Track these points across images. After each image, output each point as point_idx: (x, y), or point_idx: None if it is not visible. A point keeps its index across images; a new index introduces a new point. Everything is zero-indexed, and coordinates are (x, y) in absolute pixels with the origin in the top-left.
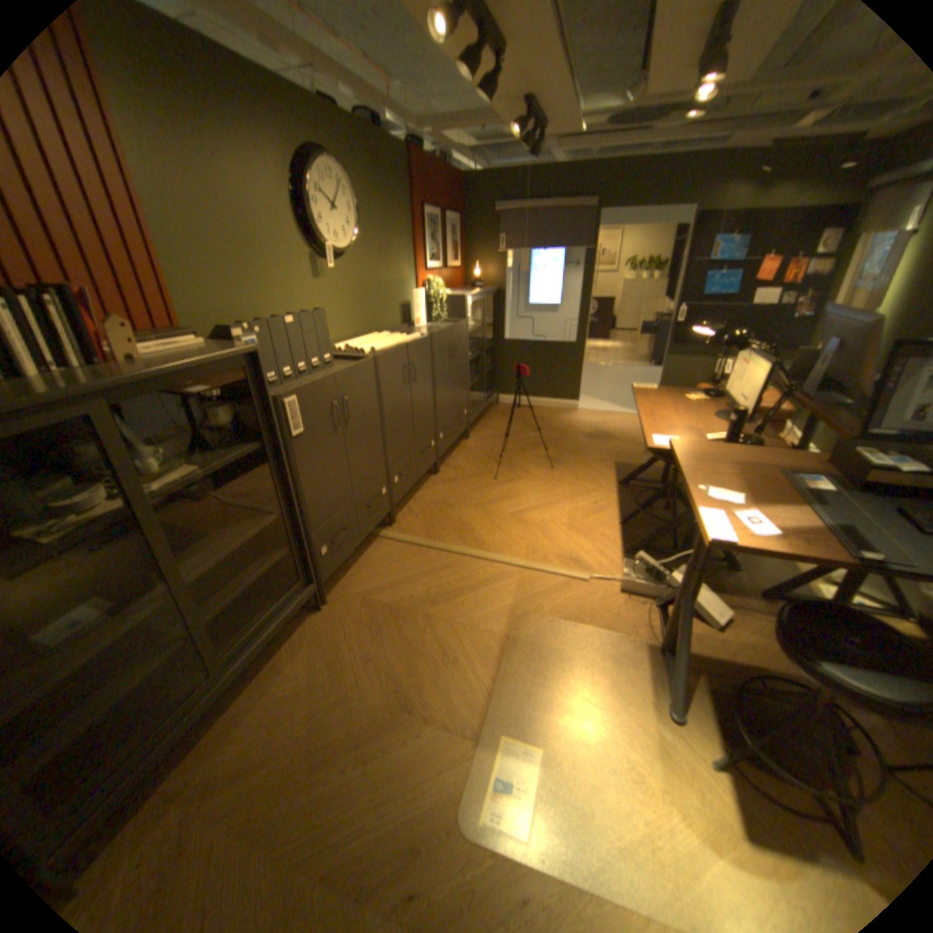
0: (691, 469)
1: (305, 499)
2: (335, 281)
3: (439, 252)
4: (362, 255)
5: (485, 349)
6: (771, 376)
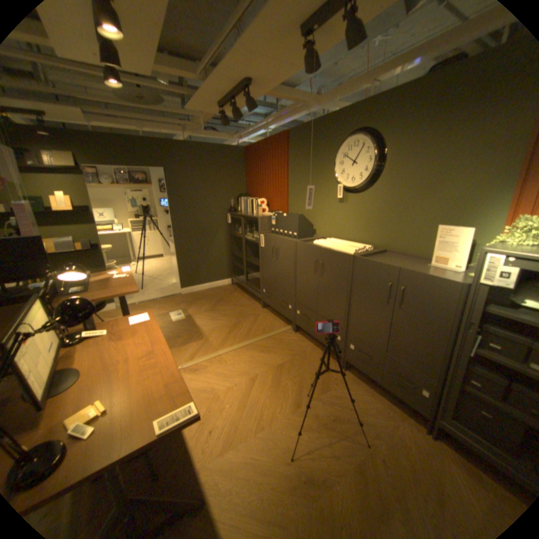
0: (131, 280)
1: (262, 268)
2: (353, 205)
3: None
4: (388, 189)
5: None
6: (40, 306)
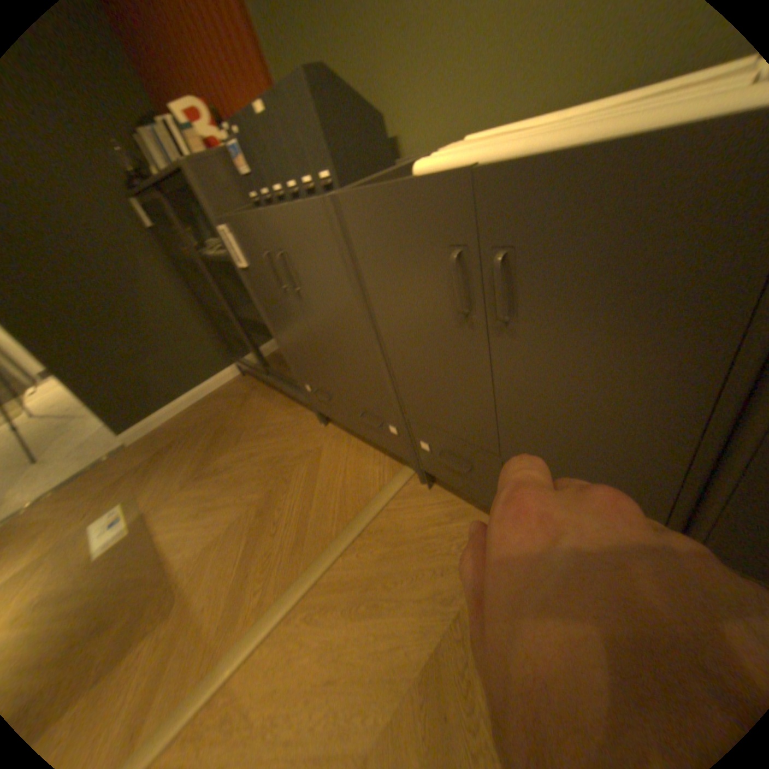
0: None
1: (276, 330)
2: None
3: None
4: None
5: None
6: None
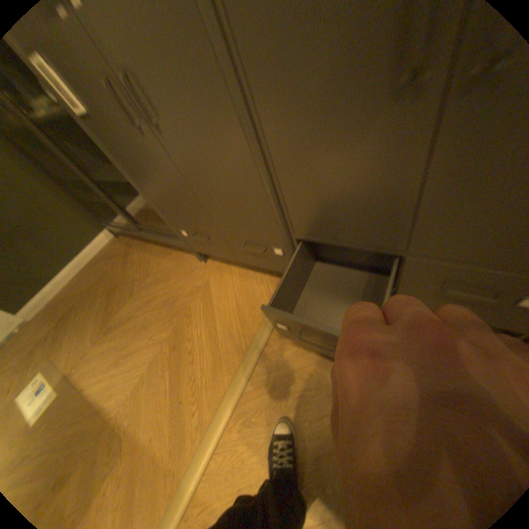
0: None
1: (138, 184)
2: None
3: None
4: None
5: None
6: None
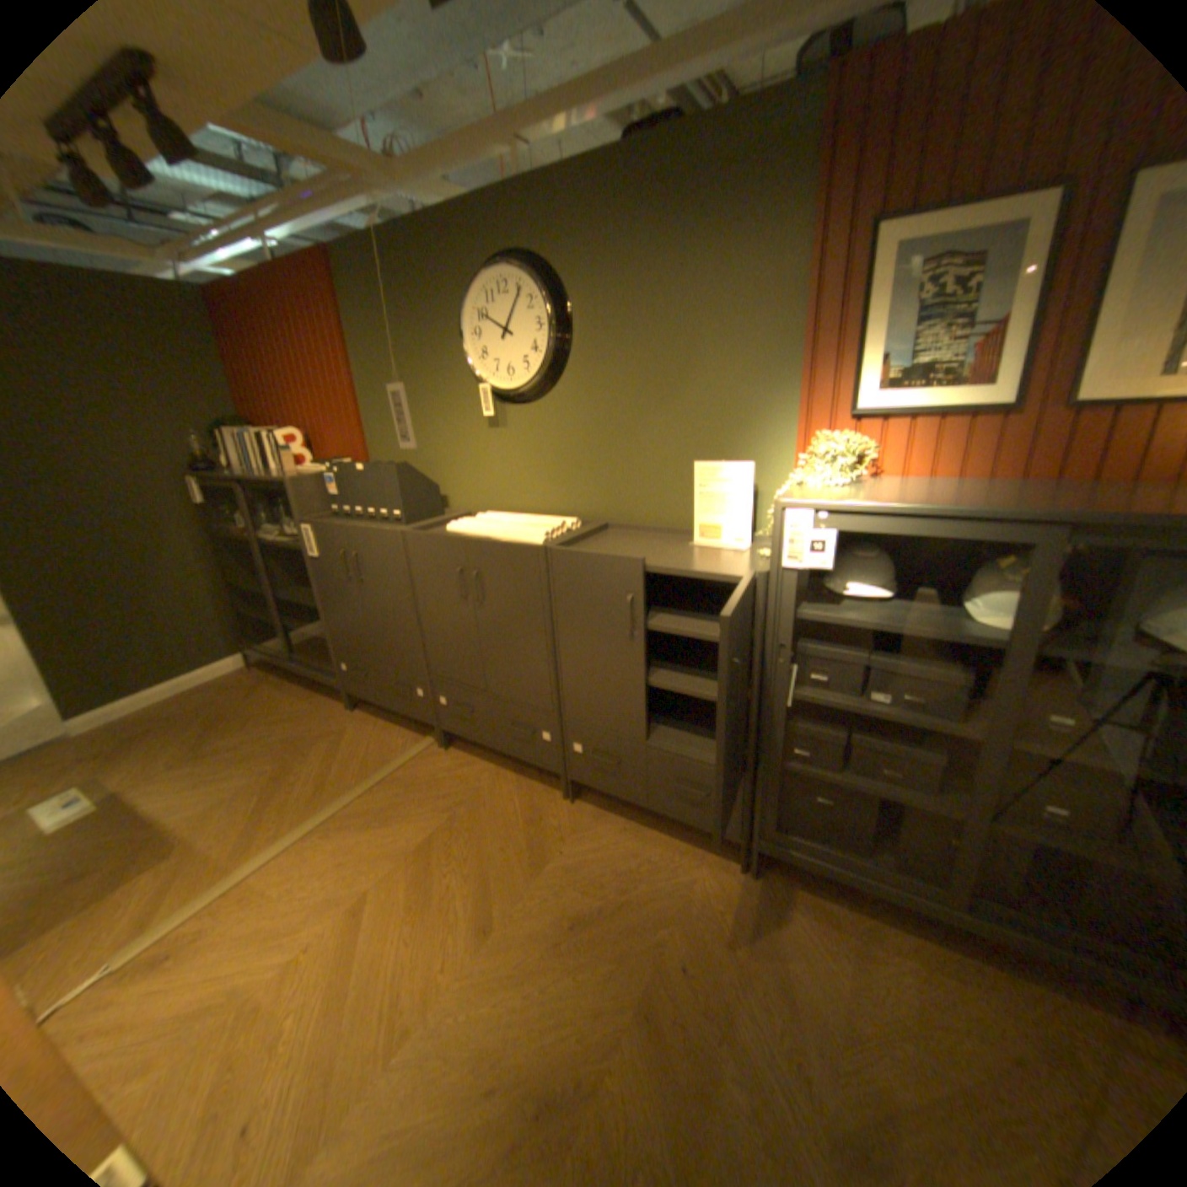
0: None
1: (324, 610)
2: (522, 431)
3: (989, 353)
4: (587, 392)
5: (996, 738)
6: None
